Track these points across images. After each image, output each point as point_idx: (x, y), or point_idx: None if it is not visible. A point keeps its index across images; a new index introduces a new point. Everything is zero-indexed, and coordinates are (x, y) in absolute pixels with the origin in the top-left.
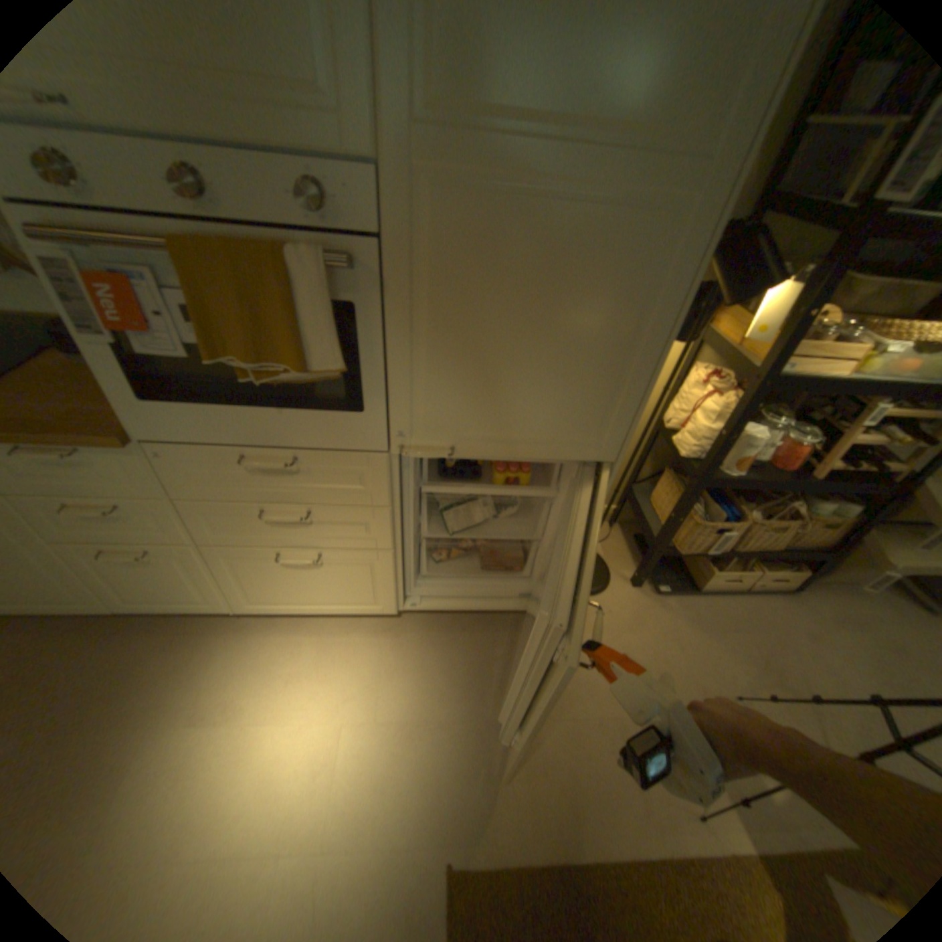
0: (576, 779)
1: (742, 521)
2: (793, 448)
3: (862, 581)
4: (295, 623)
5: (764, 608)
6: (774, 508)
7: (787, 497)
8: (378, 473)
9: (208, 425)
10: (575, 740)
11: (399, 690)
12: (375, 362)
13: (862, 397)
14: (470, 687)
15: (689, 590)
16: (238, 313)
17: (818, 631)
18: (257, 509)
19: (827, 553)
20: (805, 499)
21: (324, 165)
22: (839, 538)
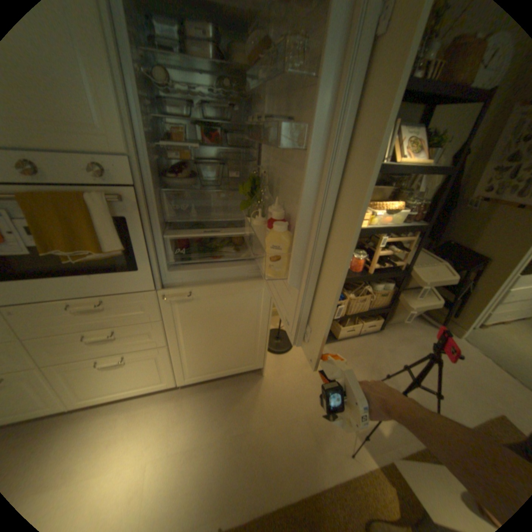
0: (286, 455)
1: (345, 299)
2: (356, 261)
3: (406, 319)
4: (111, 407)
5: (367, 341)
6: (358, 291)
7: (363, 285)
8: (151, 302)
9: (43, 289)
10: (284, 433)
11: (181, 431)
12: (139, 244)
13: (378, 235)
14: (223, 418)
15: (332, 340)
16: (59, 227)
17: (392, 347)
18: (78, 335)
19: (386, 308)
20: (371, 284)
21: (101, 157)
22: (389, 300)
